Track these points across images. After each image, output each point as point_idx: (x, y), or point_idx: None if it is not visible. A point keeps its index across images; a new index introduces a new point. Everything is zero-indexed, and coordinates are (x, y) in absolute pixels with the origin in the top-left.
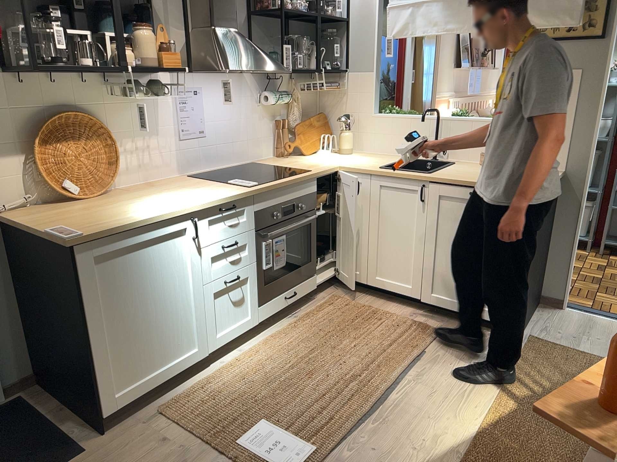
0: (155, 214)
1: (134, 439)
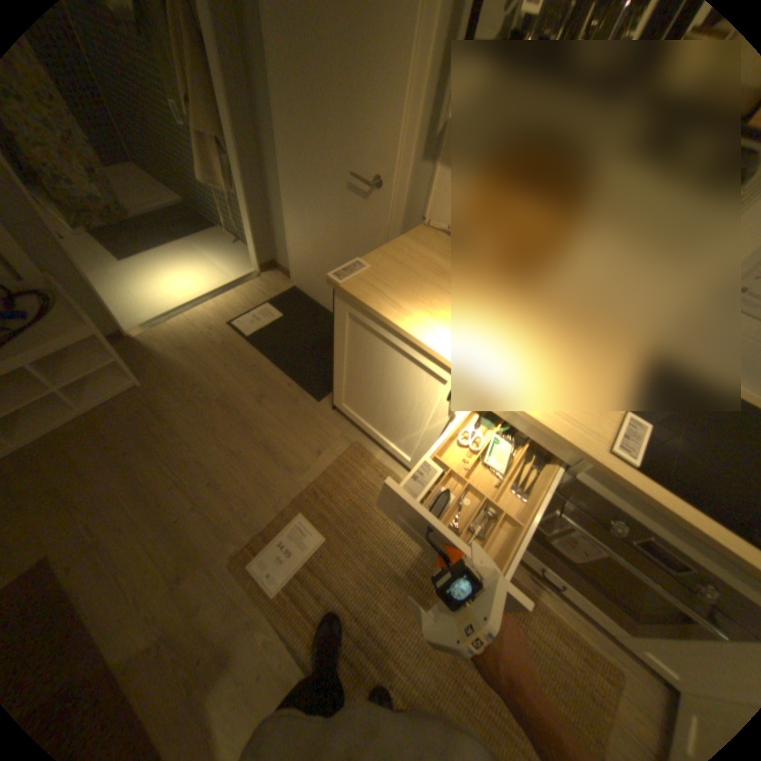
0: (422, 334)
1: (325, 430)
